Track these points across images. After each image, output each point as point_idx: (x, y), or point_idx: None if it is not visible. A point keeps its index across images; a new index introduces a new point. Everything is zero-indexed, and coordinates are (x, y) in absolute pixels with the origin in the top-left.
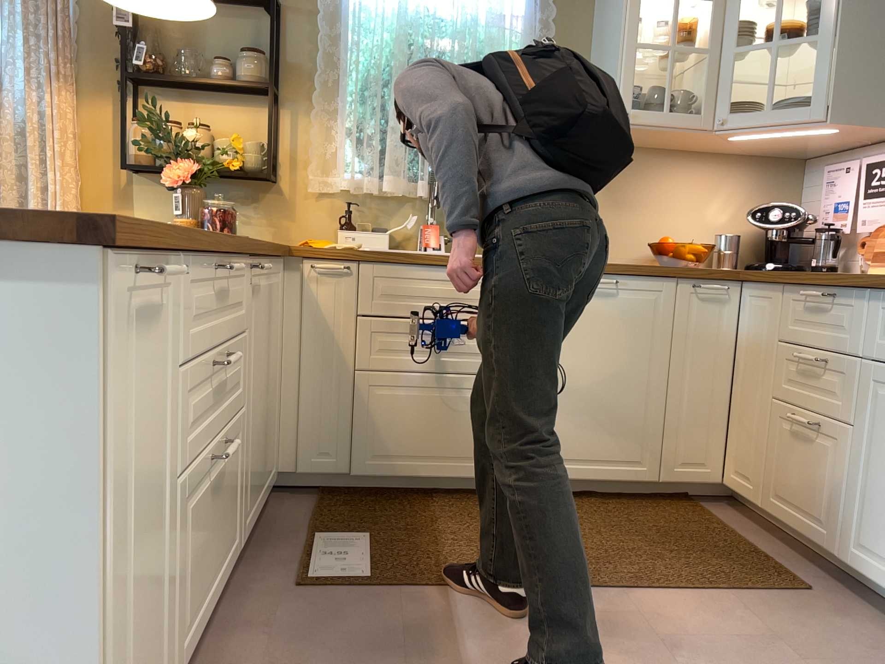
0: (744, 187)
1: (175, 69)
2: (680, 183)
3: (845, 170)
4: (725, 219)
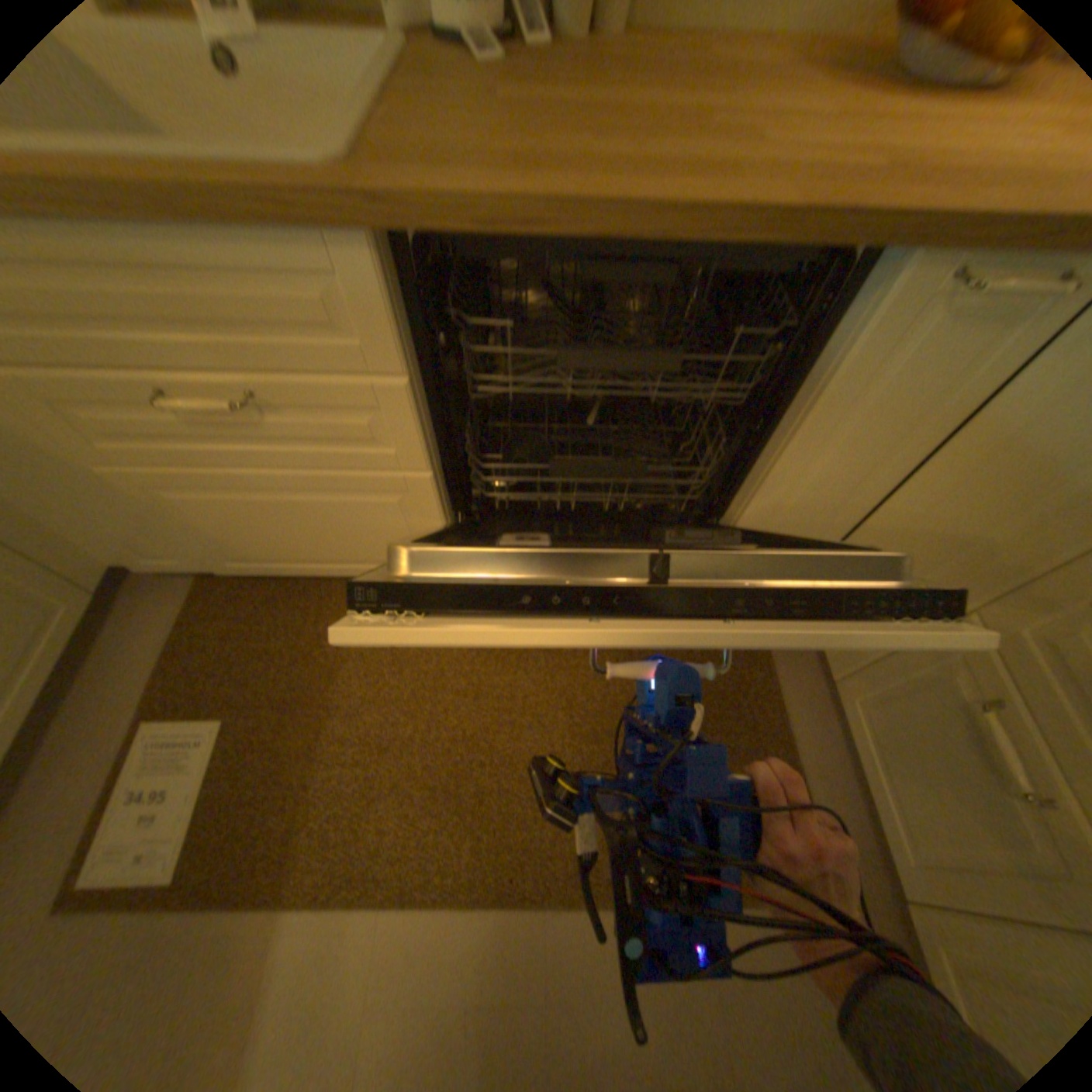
0: None
1: None
2: None
3: None
4: None
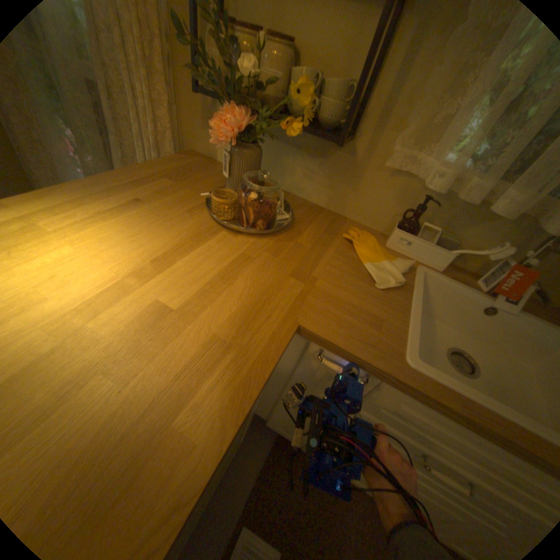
0: None
1: None
2: None
3: None
4: None
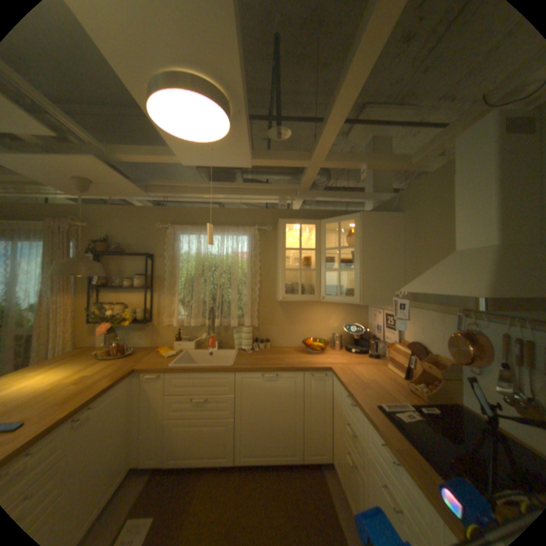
0: (343, 312)
1: (112, 280)
2: (316, 312)
3: (379, 313)
4: (337, 326)
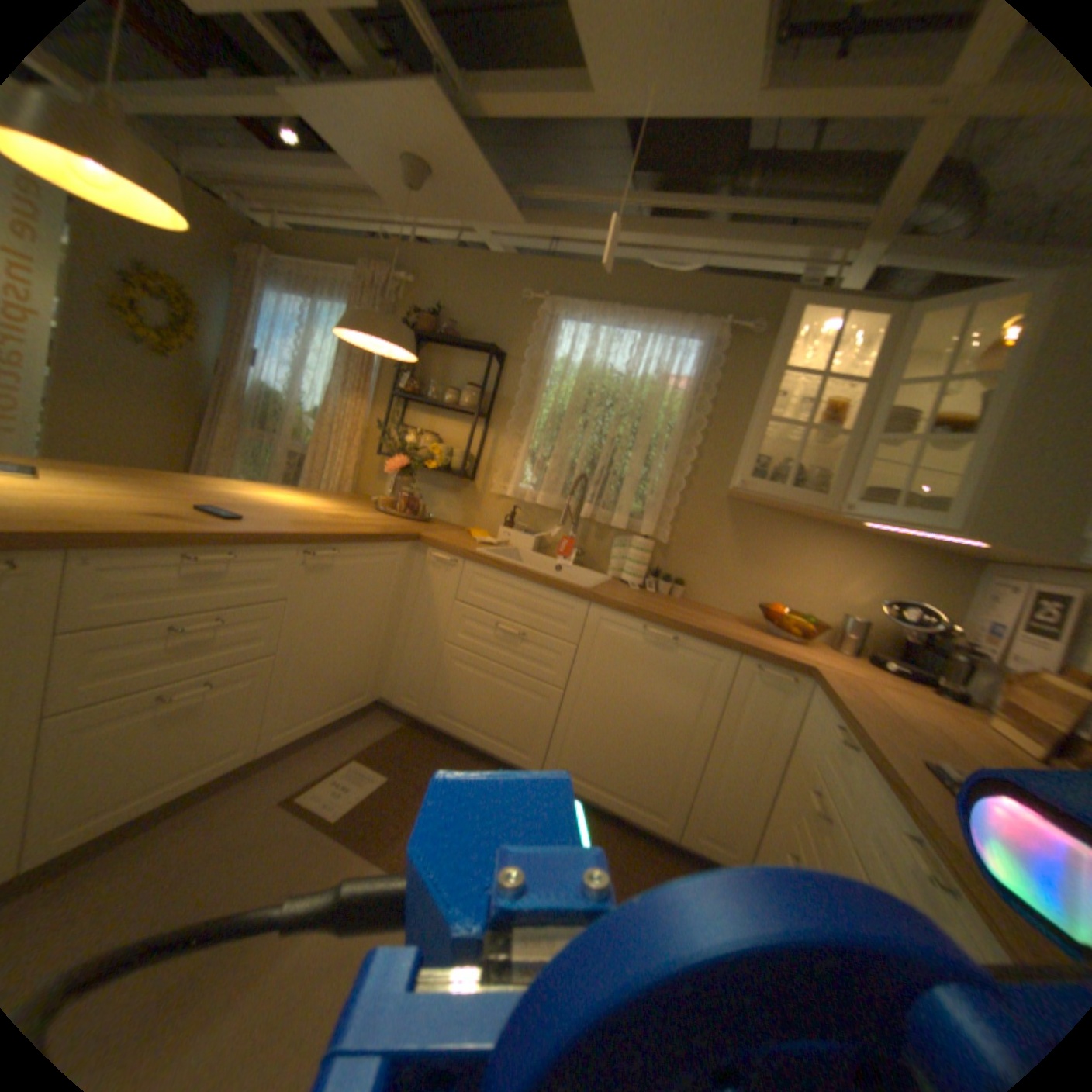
0: (895, 576)
1: (429, 392)
2: (819, 555)
3: (1012, 591)
4: (864, 603)
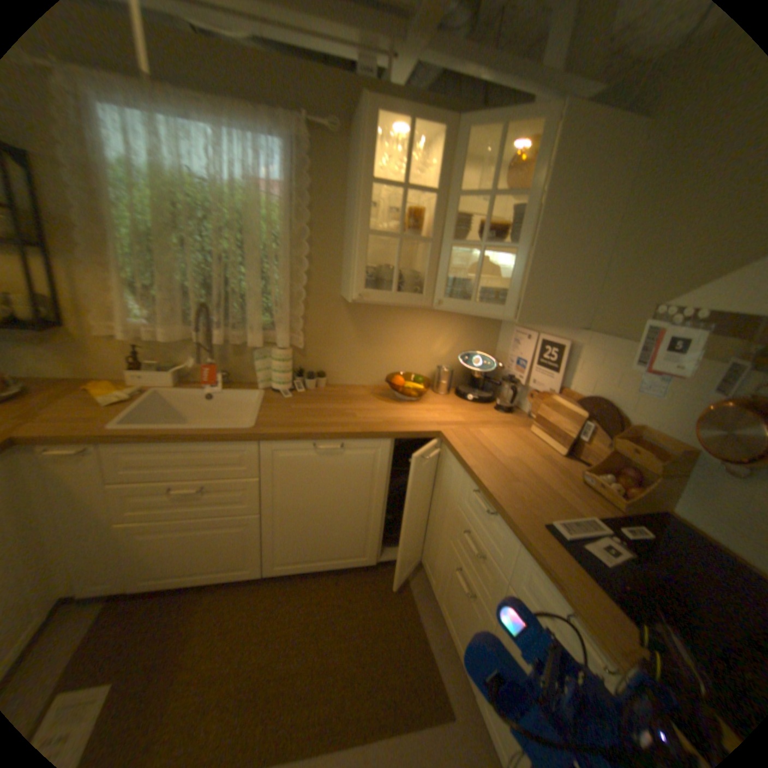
0: (459, 330)
1: None
2: (414, 327)
3: (527, 336)
4: (445, 353)
